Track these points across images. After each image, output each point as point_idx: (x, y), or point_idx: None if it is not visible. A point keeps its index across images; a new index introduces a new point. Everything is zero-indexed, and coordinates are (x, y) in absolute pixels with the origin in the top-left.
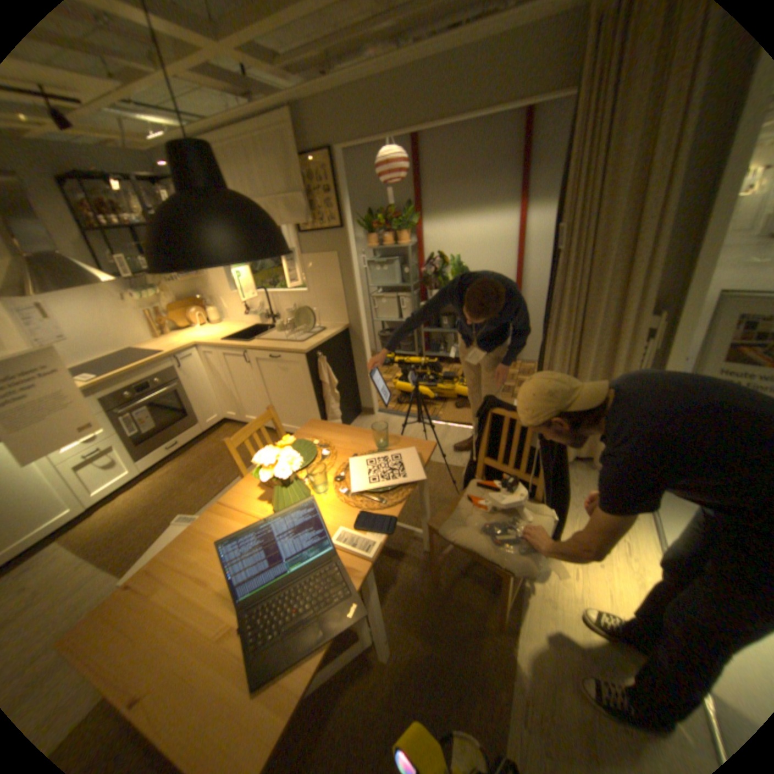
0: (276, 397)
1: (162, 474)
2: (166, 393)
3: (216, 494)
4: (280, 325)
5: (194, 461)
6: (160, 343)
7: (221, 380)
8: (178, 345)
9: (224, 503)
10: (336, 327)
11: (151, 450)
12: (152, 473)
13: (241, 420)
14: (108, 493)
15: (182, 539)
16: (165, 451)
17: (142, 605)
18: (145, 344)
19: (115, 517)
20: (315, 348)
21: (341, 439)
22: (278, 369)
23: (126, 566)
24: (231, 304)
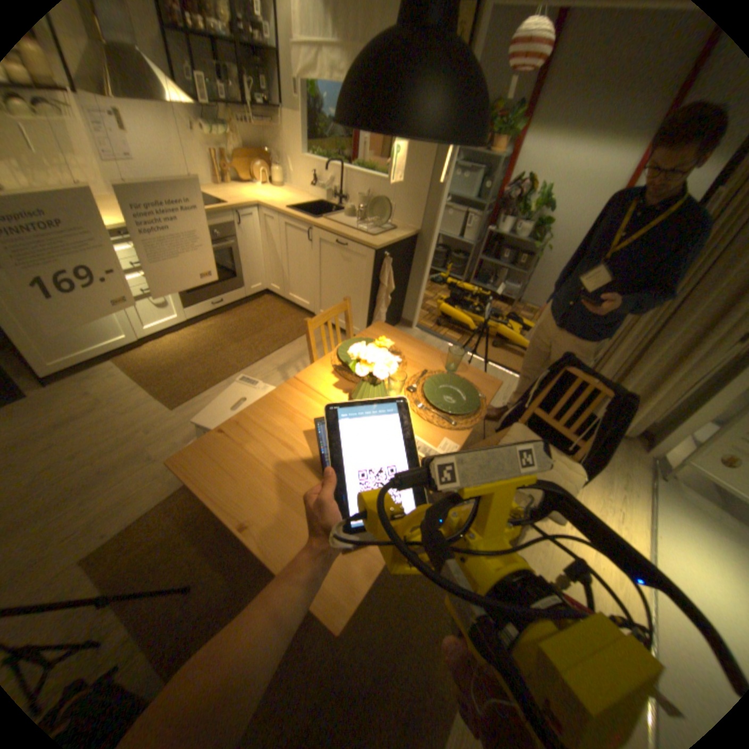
0: (328, 285)
1: (206, 326)
2: (222, 248)
3: (258, 361)
4: (348, 209)
5: (236, 323)
6: (223, 192)
7: (275, 250)
8: (243, 200)
9: (303, 380)
10: (408, 229)
11: (199, 301)
12: (197, 322)
13: (284, 296)
14: (159, 330)
15: (269, 403)
16: (212, 305)
17: (239, 450)
18: (206, 188)
19: (165, 354)
20: (386, 246)
21: (412, 351)
22: (340, 257)
23: (177, 401)
24: (298, 169)
